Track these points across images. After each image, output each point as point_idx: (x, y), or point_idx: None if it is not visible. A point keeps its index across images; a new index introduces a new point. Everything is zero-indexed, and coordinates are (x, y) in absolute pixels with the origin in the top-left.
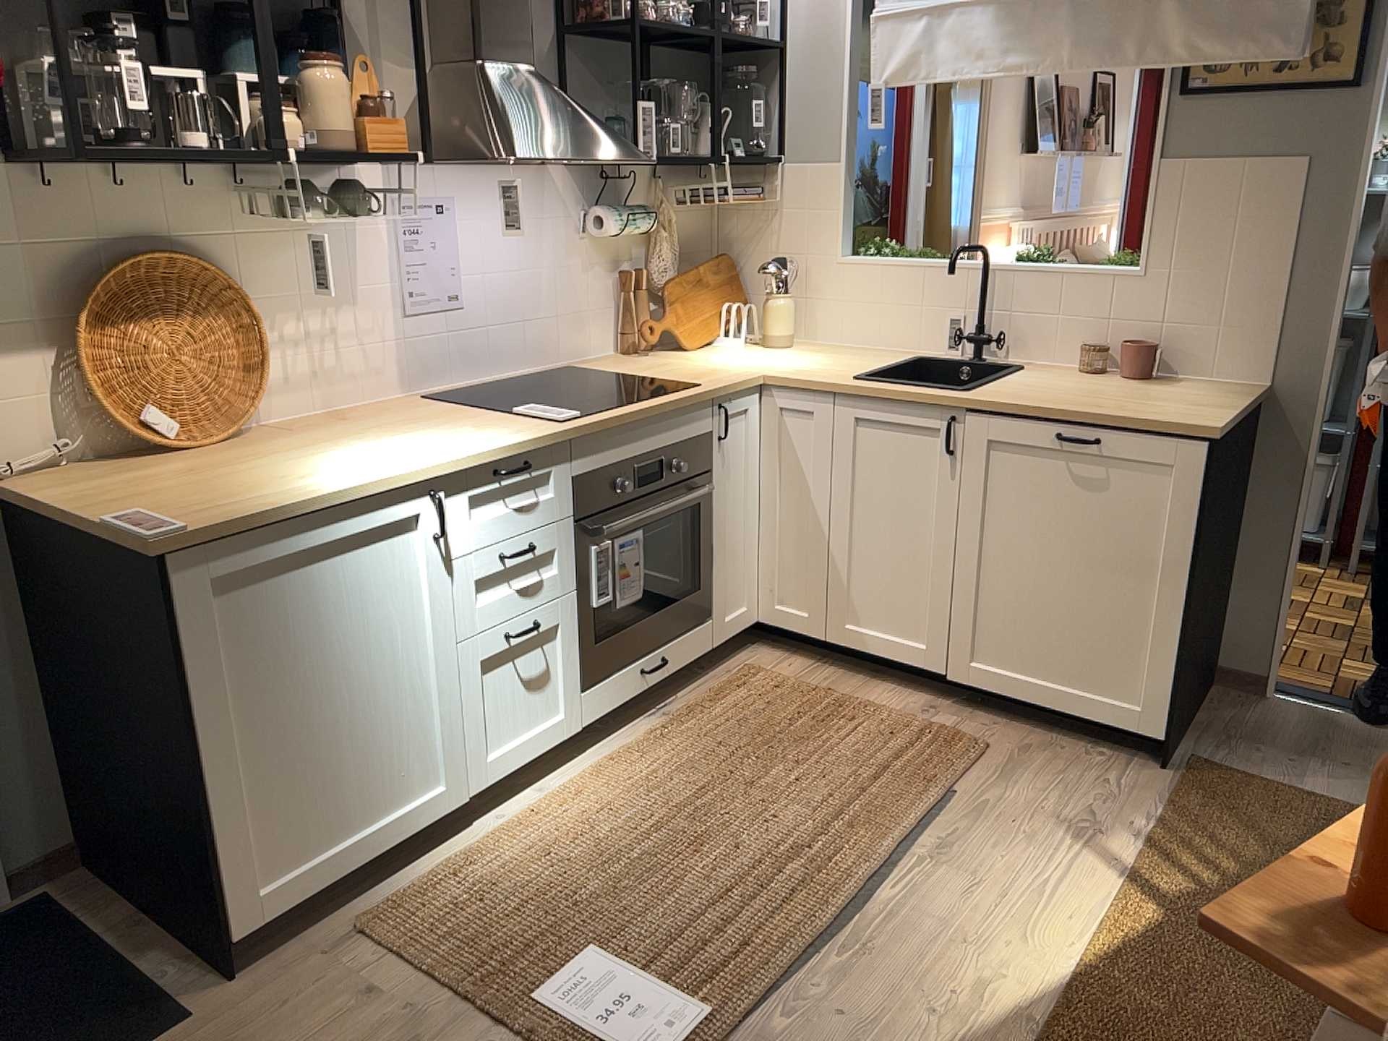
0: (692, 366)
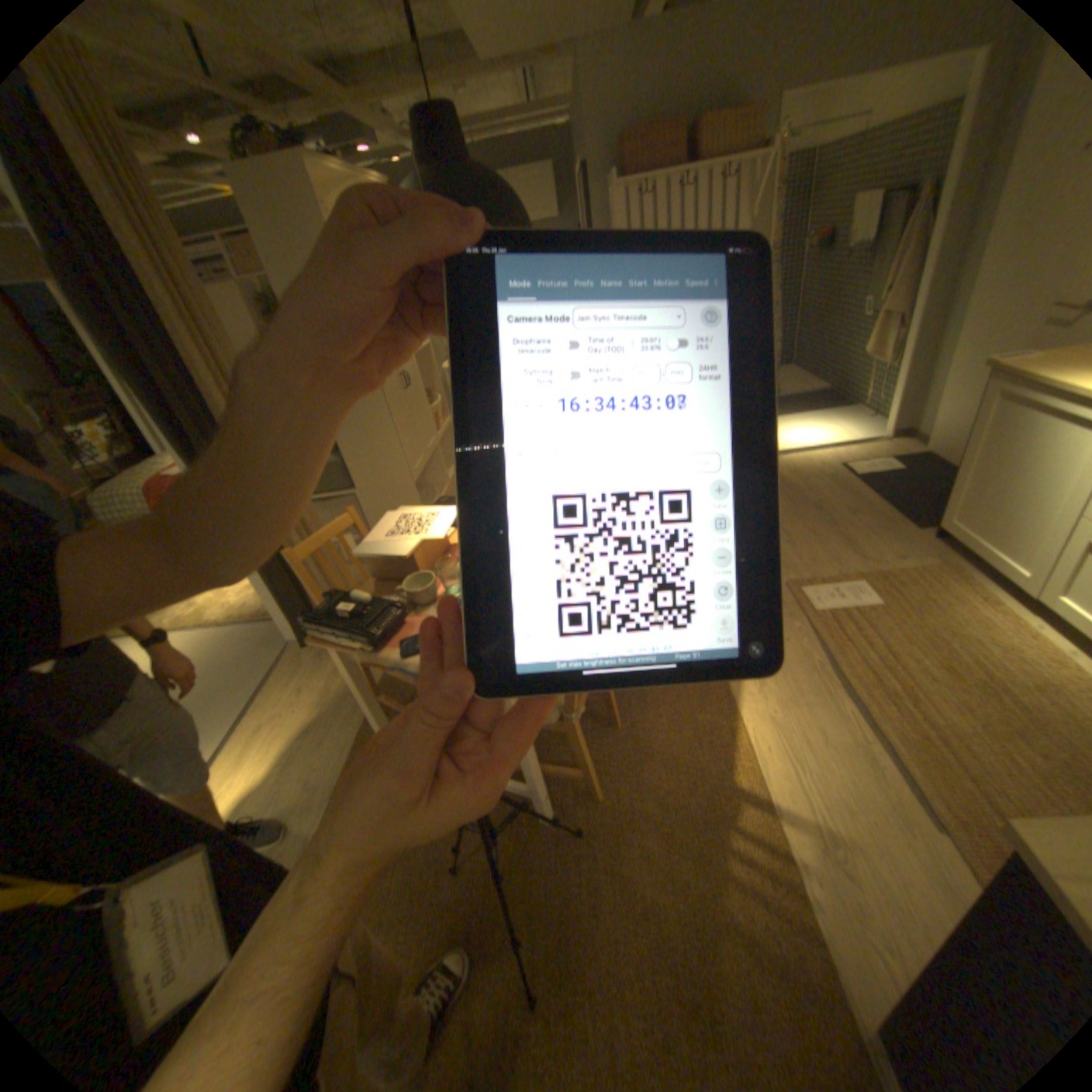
0: None
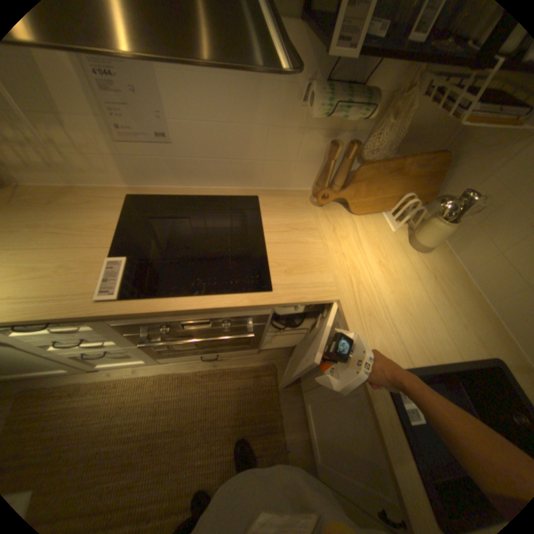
0: (318, 245)
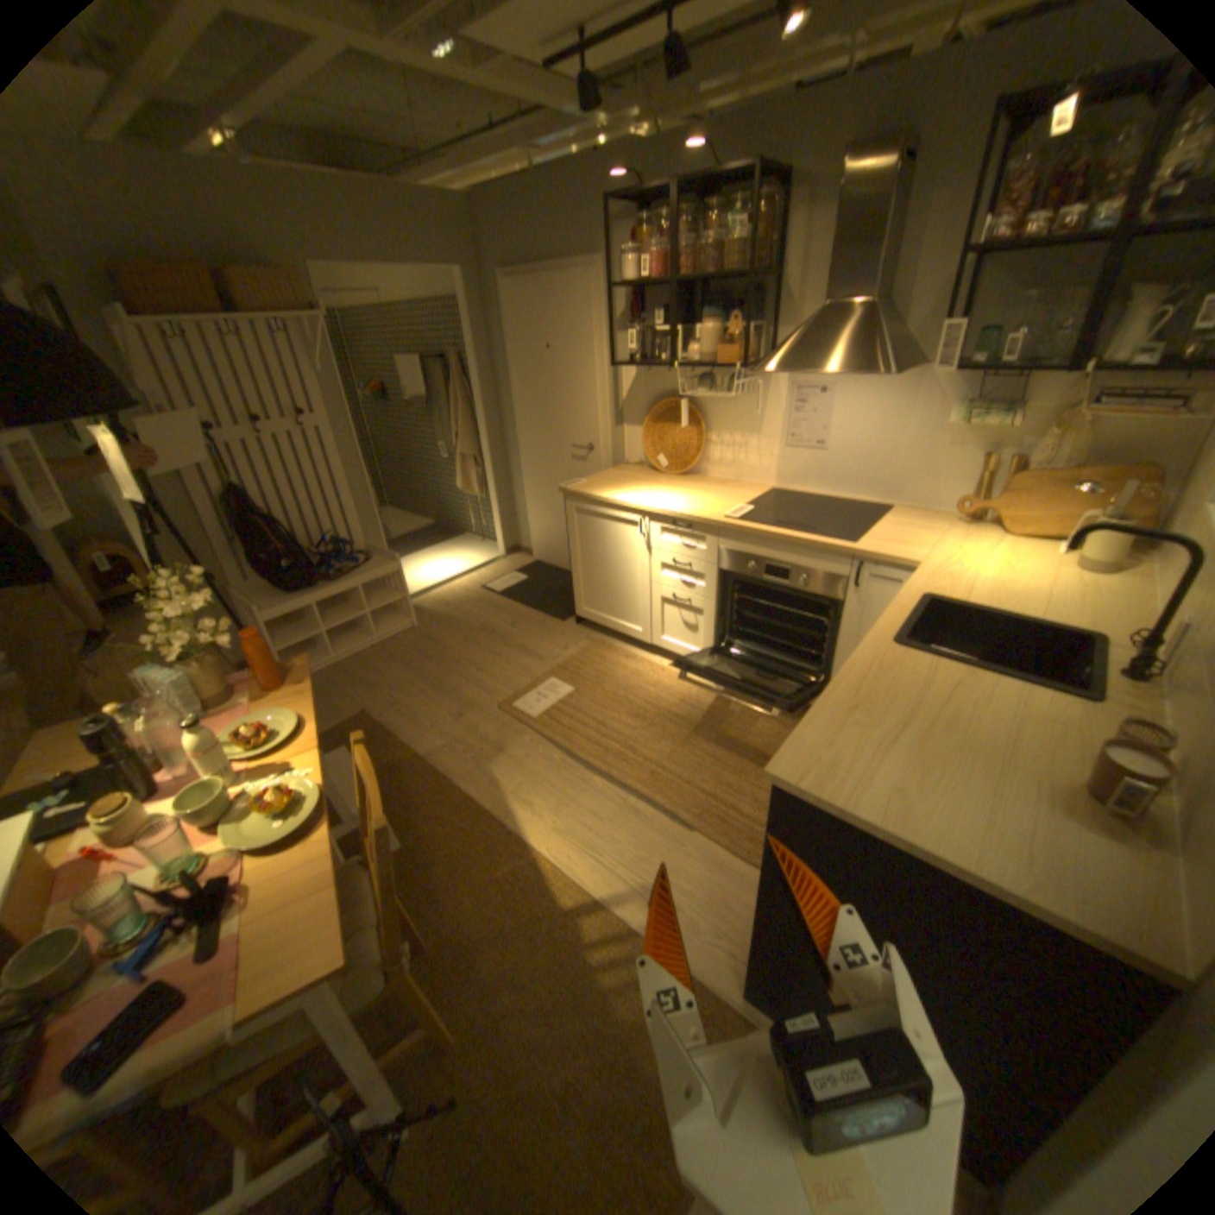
0: (932, 539)
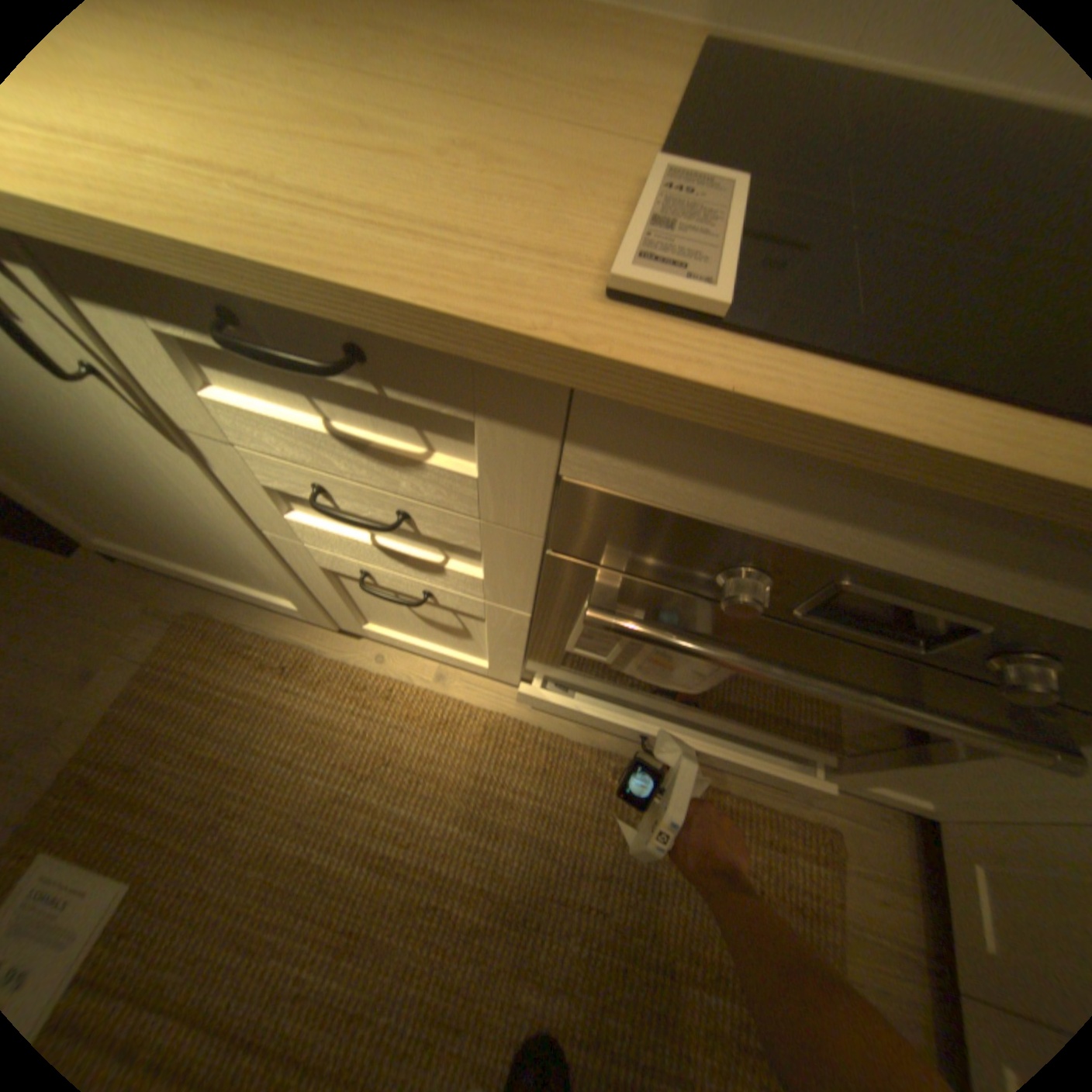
0: None
